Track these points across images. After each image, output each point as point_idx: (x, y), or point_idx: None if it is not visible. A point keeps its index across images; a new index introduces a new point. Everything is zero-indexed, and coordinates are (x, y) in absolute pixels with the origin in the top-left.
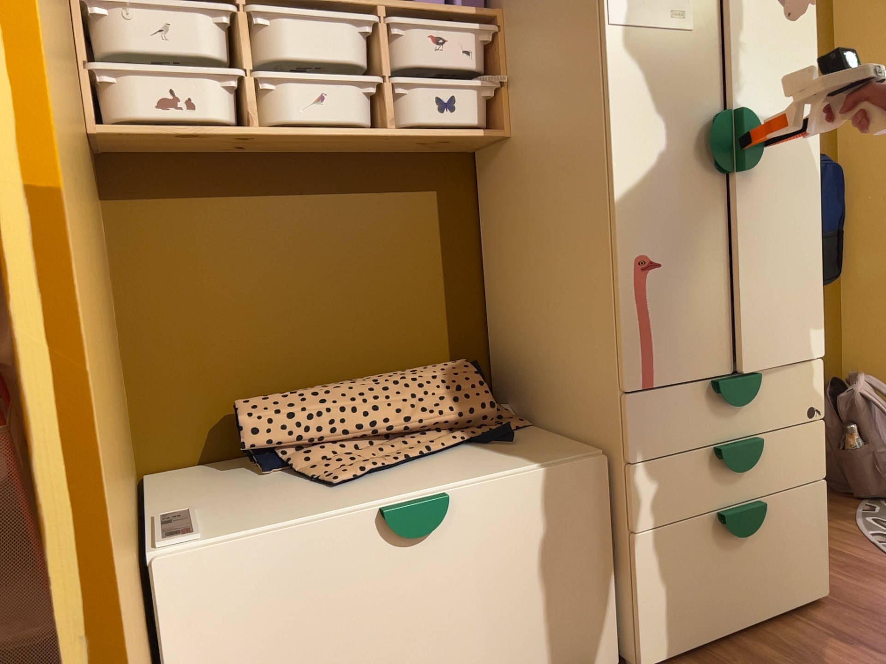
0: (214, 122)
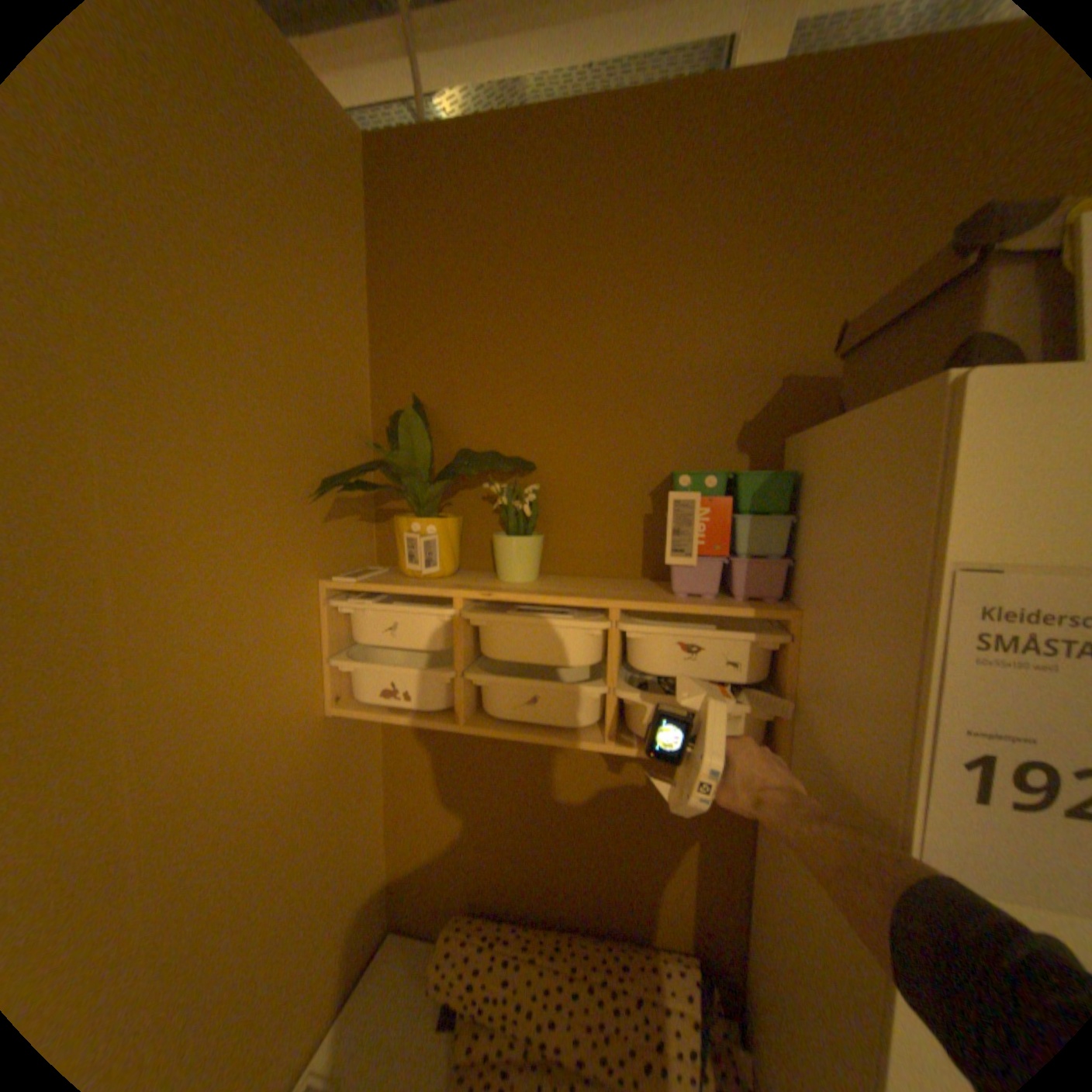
0: (429, 708)
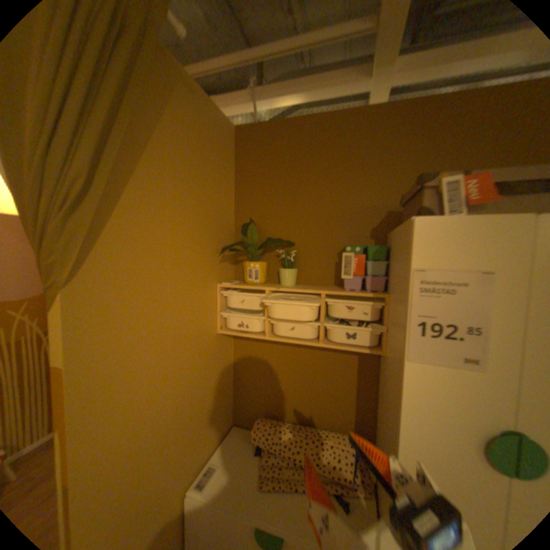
0: (255, 331)
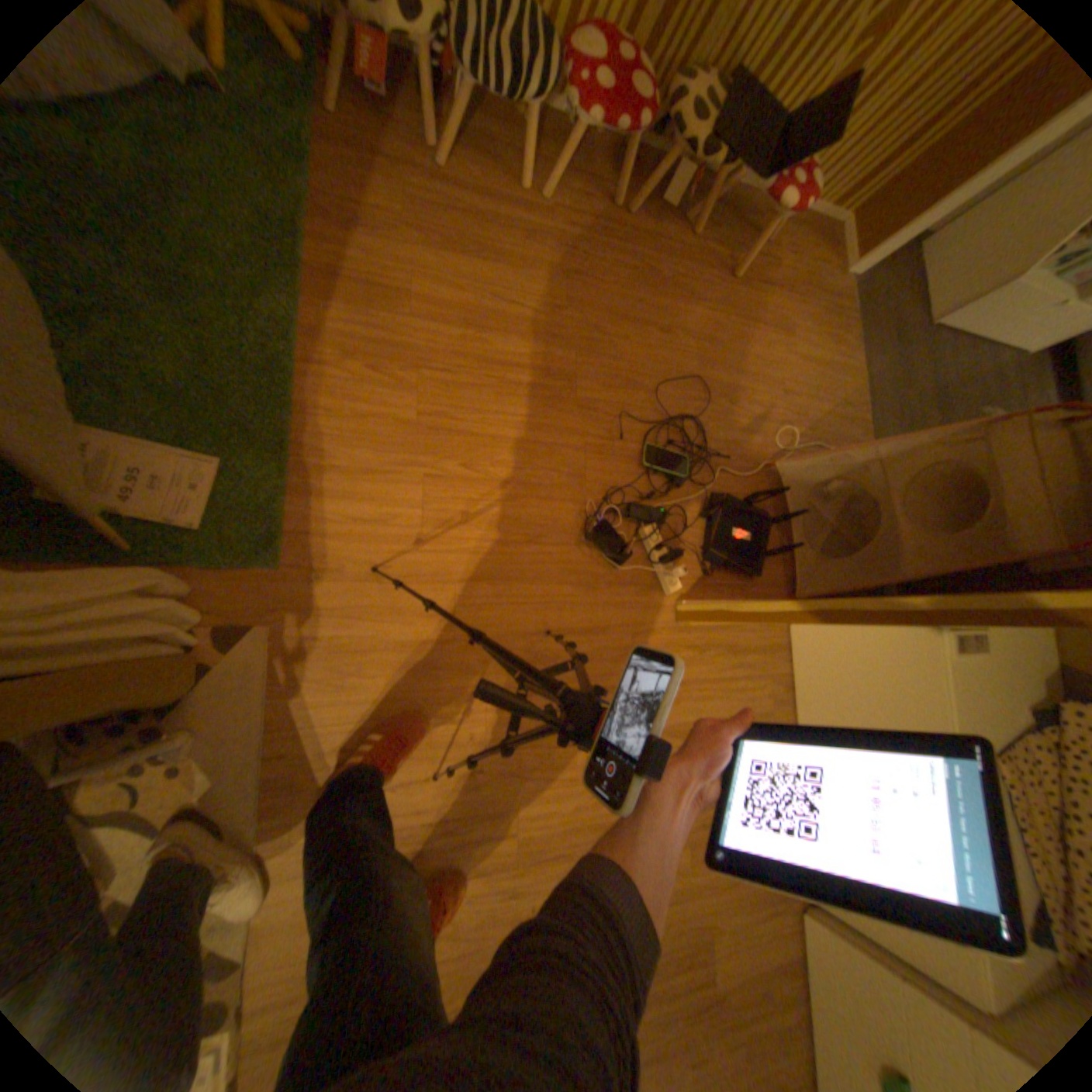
0: None
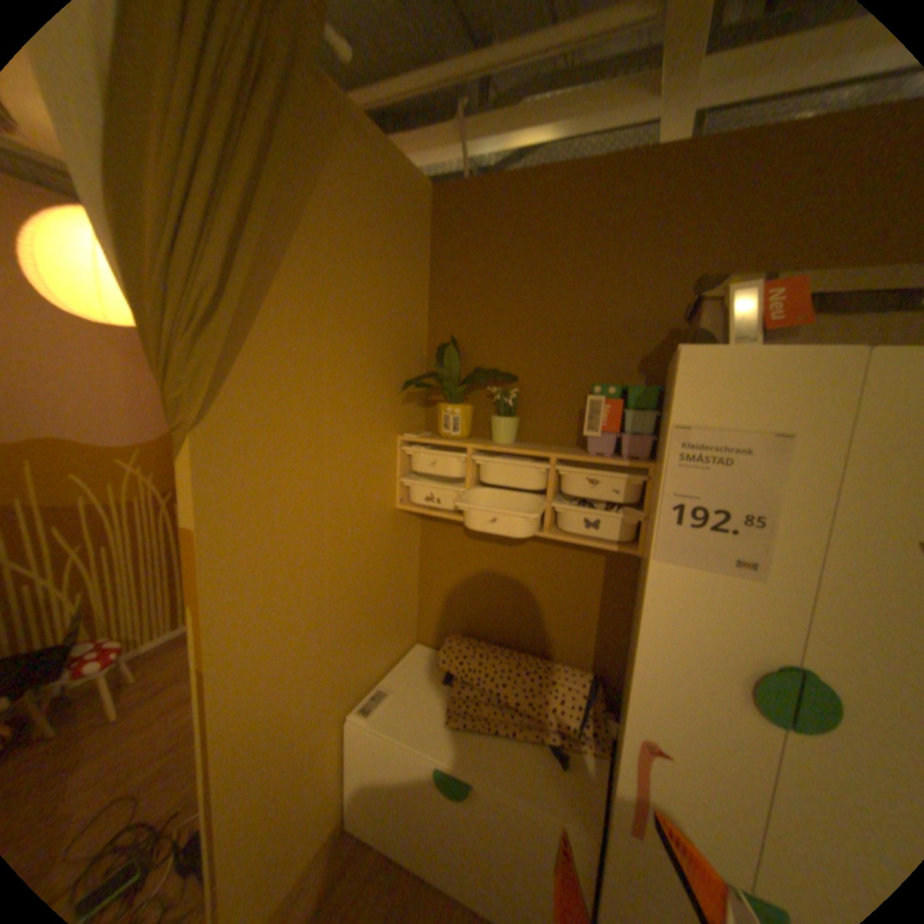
0: (450, 509)
